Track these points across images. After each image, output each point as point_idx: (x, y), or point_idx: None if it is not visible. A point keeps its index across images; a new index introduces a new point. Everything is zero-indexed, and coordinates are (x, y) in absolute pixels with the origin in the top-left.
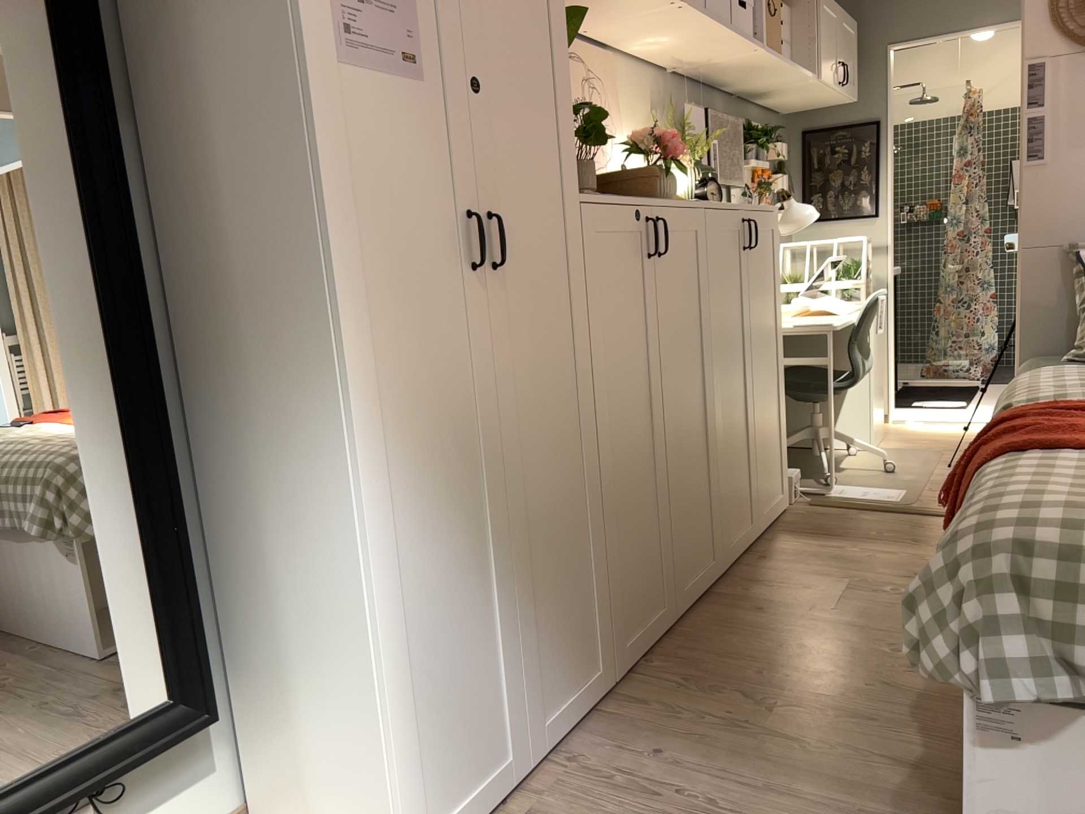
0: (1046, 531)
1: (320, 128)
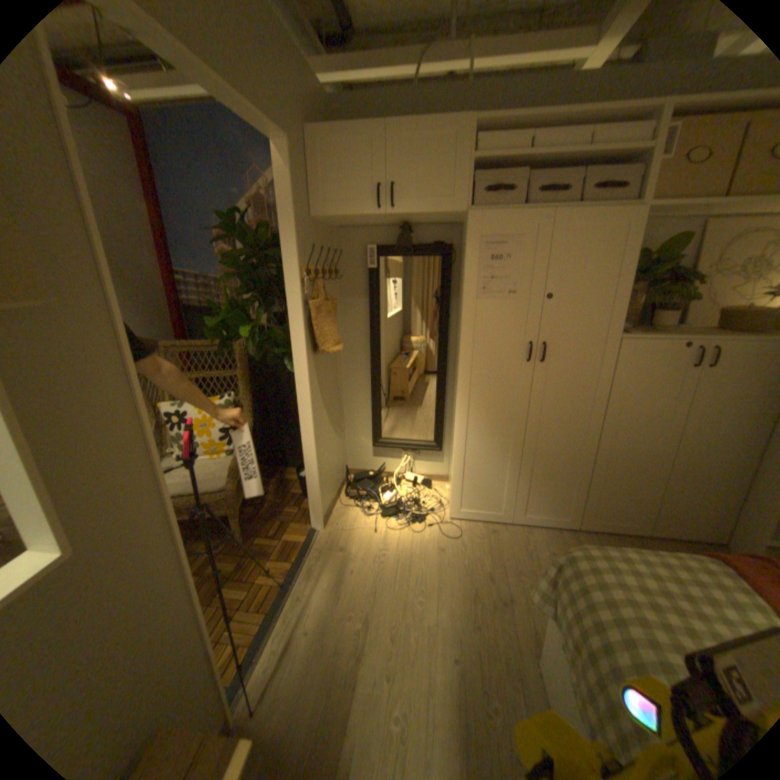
0: (590, 569)
1: (463, 321)
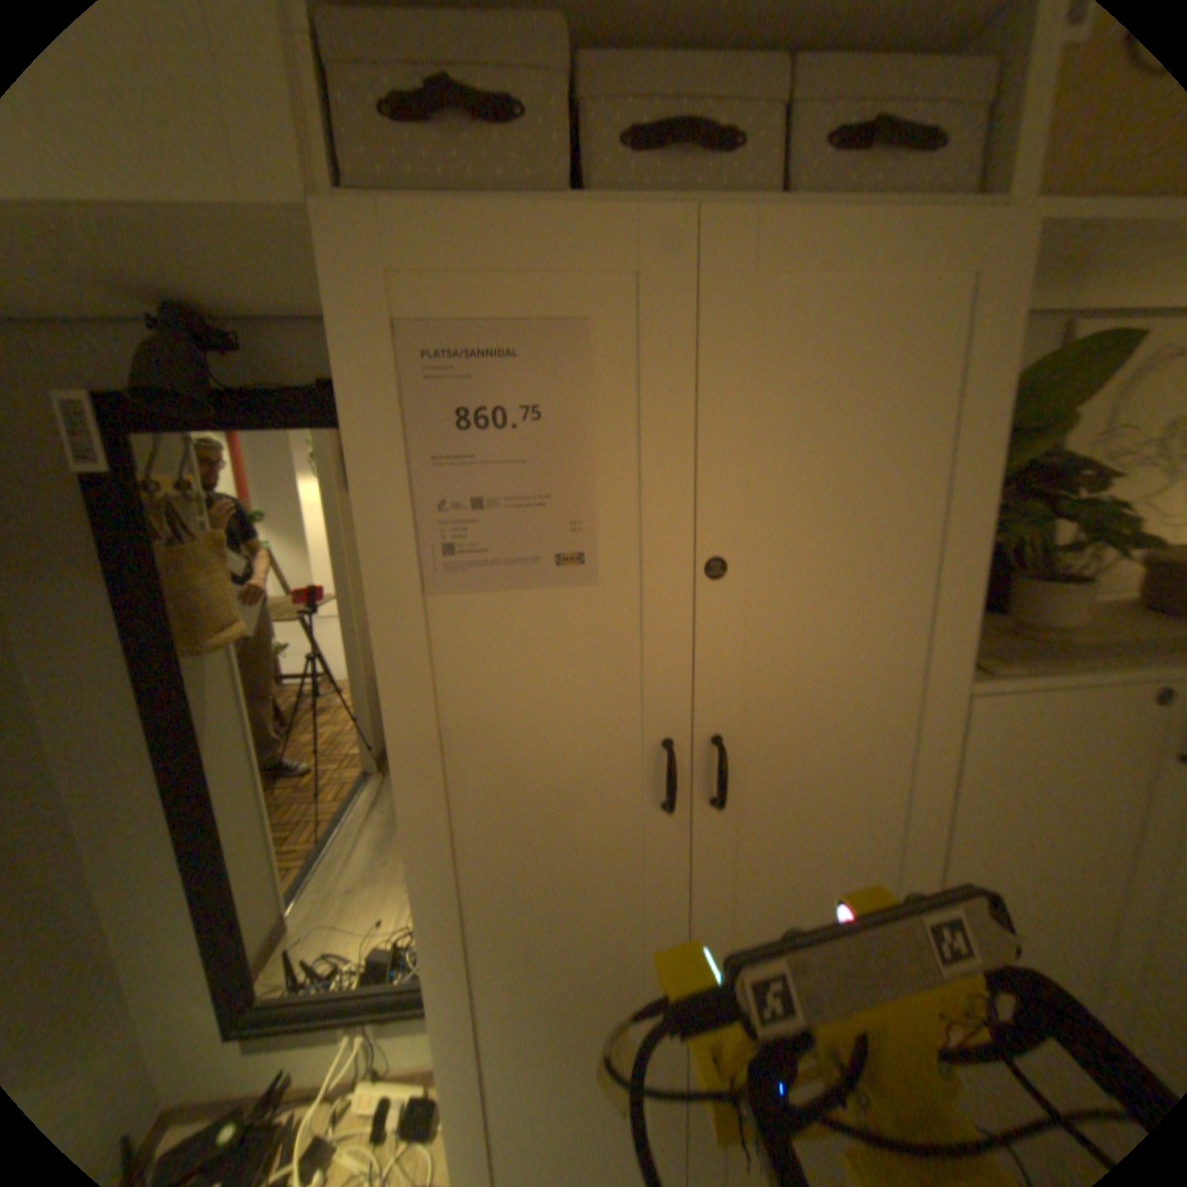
0: None
1: (383, 684)
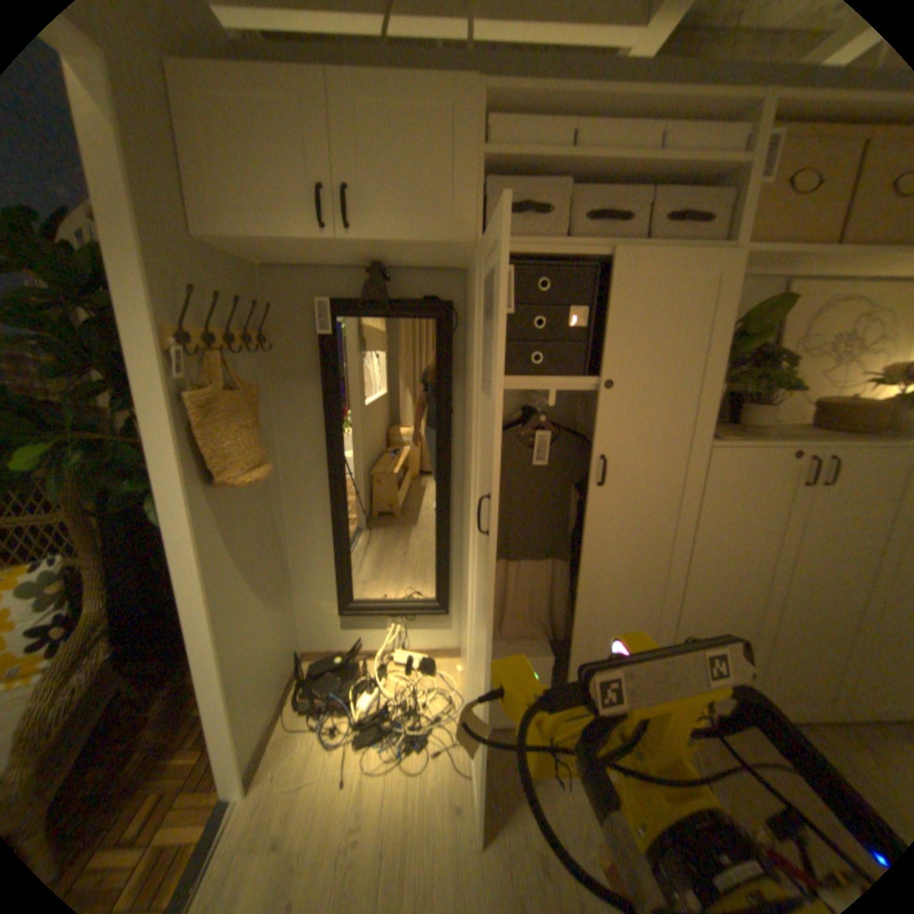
0: None
1: (475, 423)
